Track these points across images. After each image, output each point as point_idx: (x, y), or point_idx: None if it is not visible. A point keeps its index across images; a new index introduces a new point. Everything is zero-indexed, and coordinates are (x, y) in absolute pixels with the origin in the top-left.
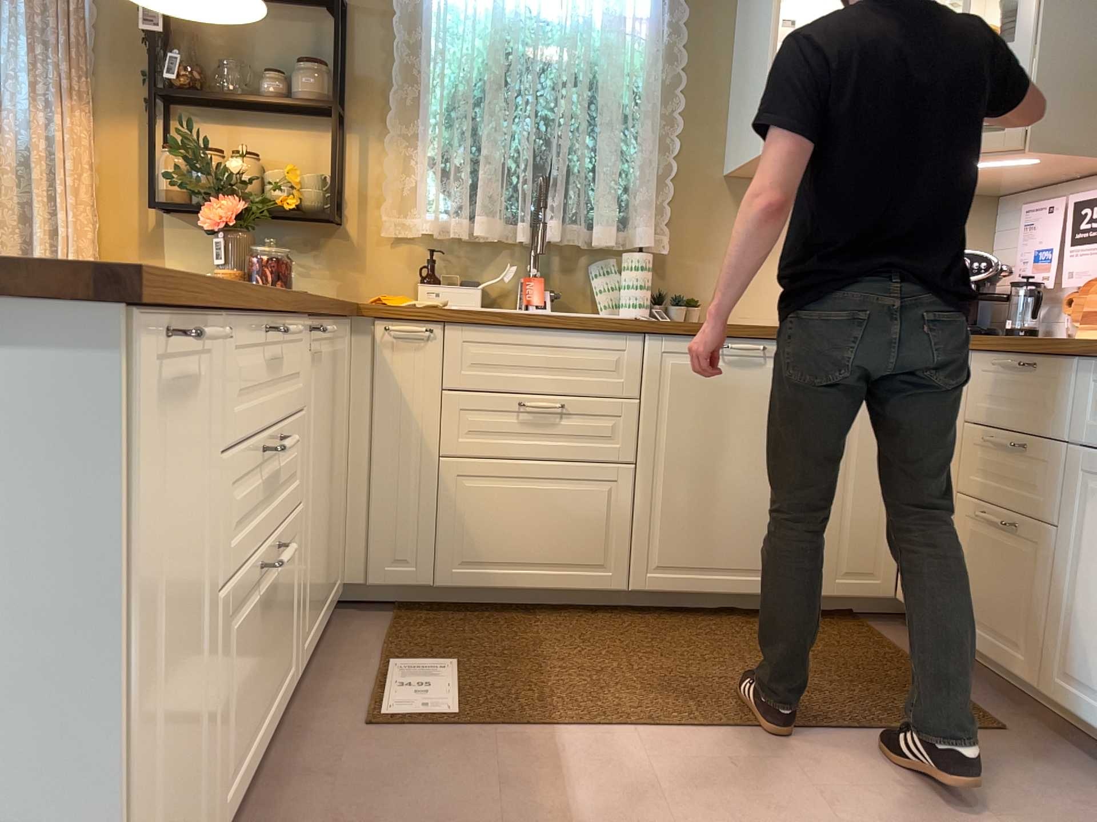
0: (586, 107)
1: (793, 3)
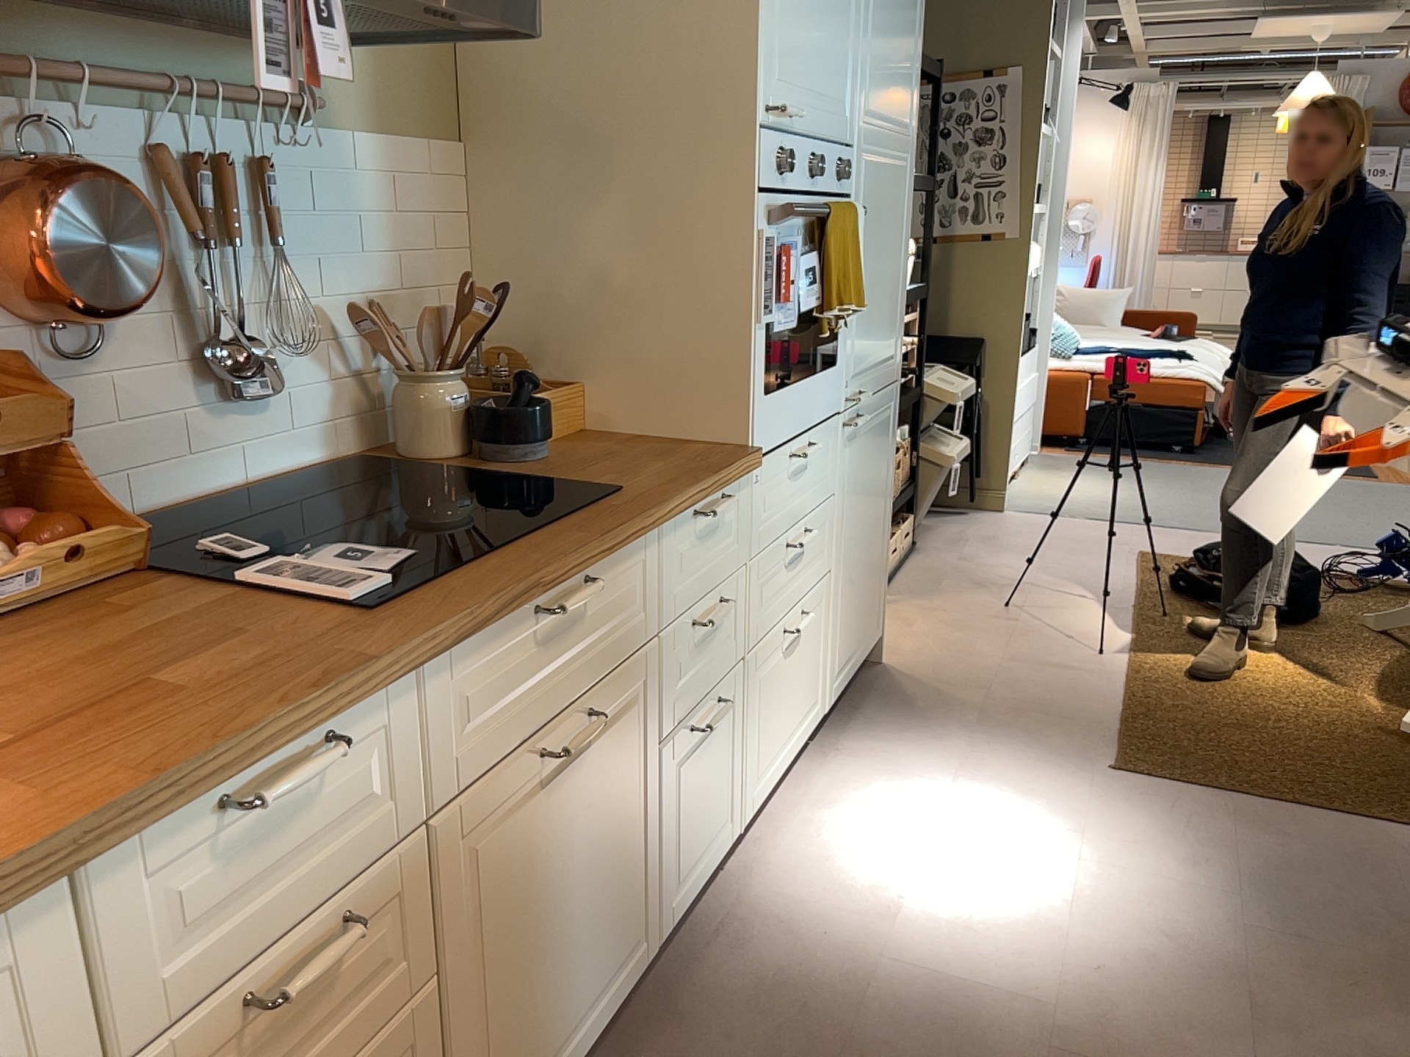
0: None
1: None
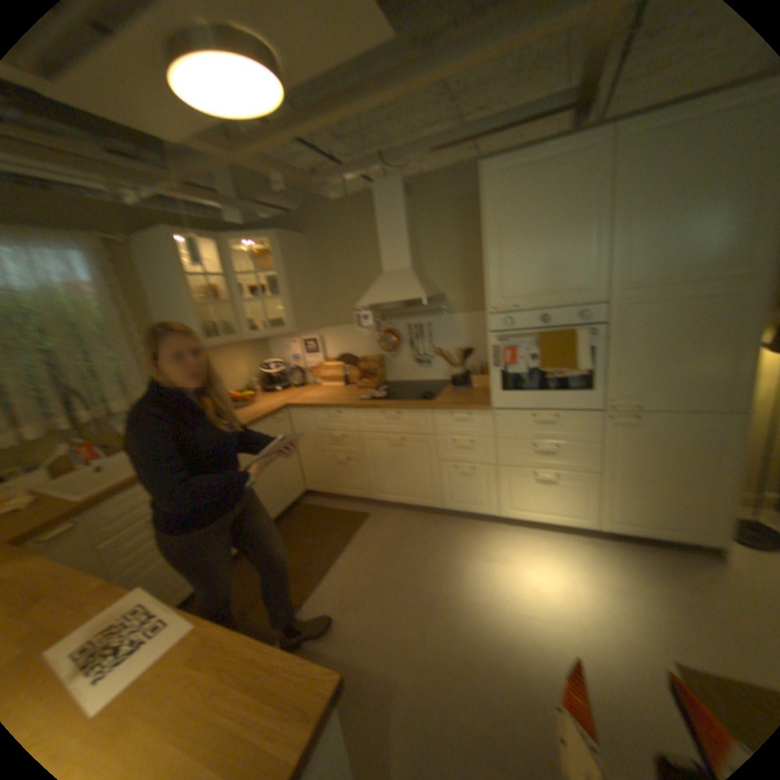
0: (74, 342)
1: (173, 273)
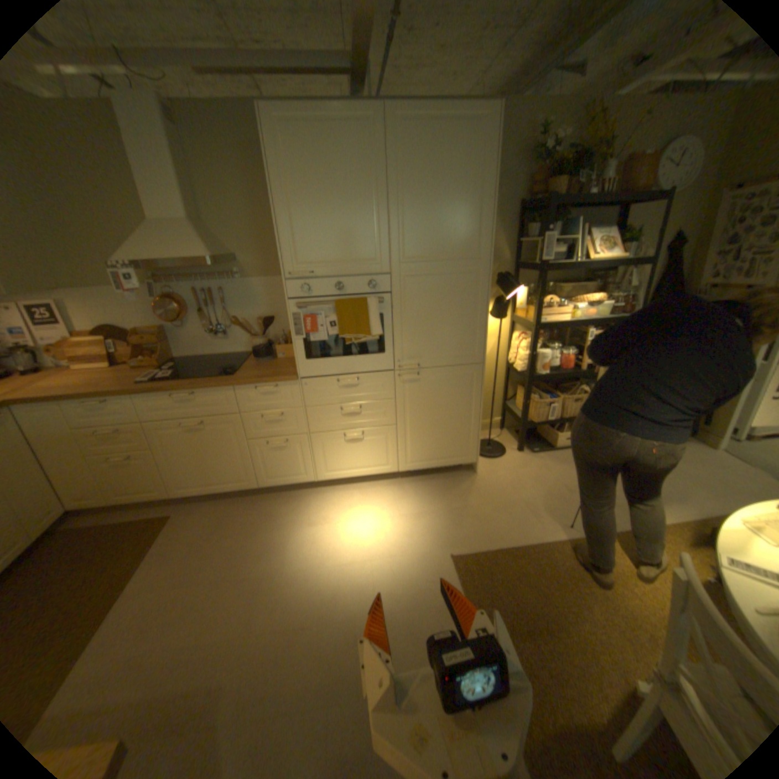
0: None
1: None
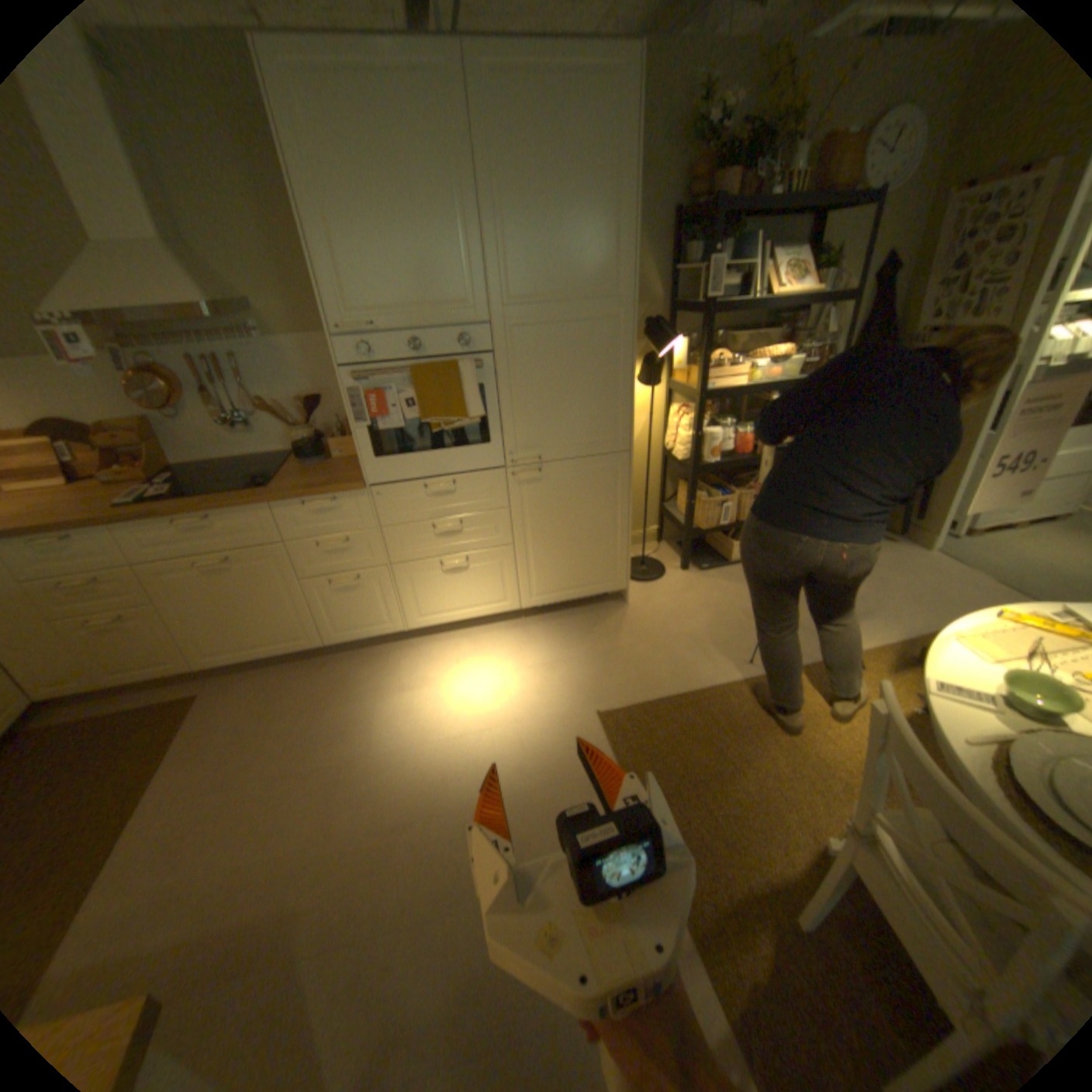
0: None
1: None
